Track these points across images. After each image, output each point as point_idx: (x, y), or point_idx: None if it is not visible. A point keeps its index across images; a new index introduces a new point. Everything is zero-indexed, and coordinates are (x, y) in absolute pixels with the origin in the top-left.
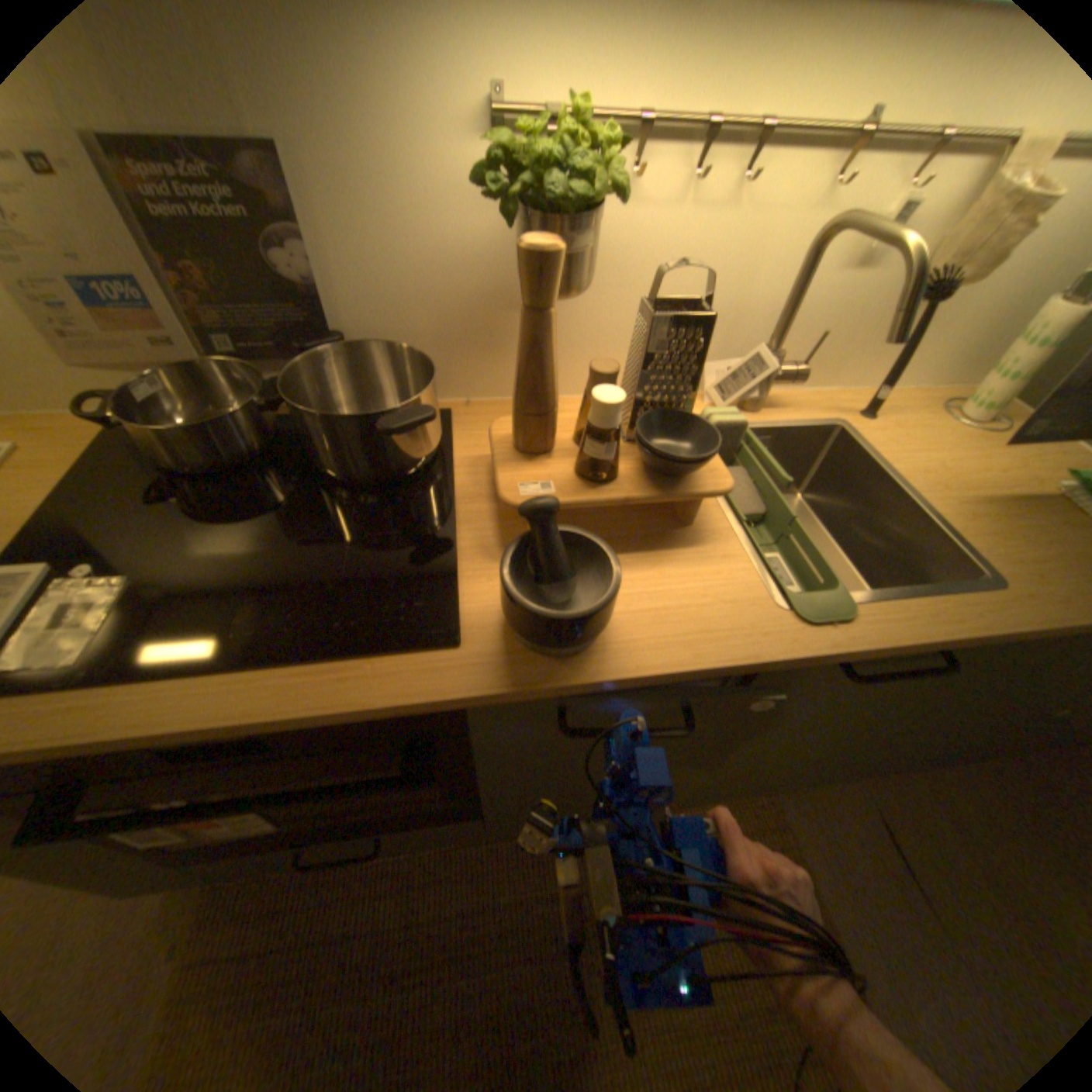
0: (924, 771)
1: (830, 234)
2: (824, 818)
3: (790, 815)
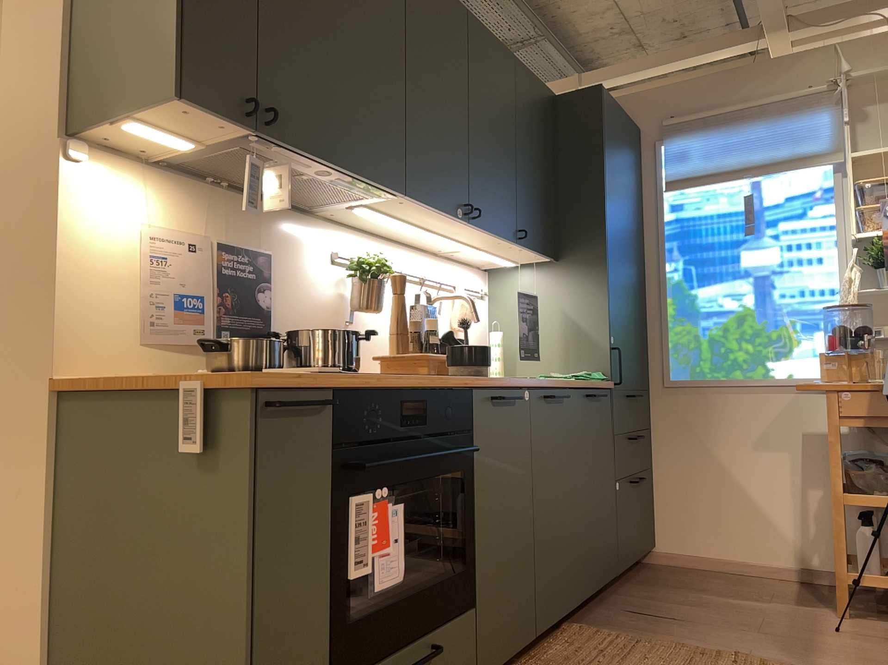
0: (617, 592)
1: (433, 303)
2: (607, 621)
3: (593, 627)
